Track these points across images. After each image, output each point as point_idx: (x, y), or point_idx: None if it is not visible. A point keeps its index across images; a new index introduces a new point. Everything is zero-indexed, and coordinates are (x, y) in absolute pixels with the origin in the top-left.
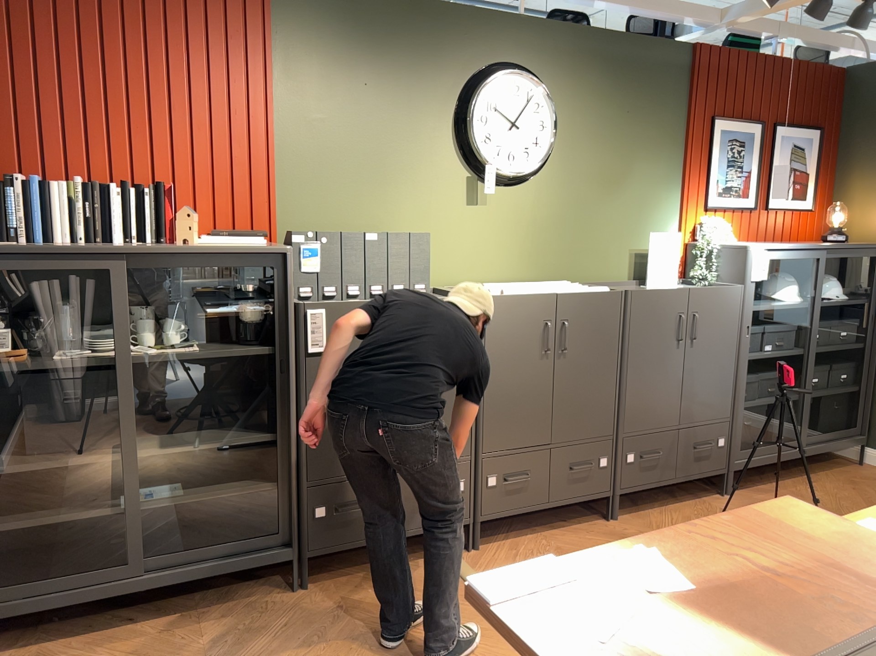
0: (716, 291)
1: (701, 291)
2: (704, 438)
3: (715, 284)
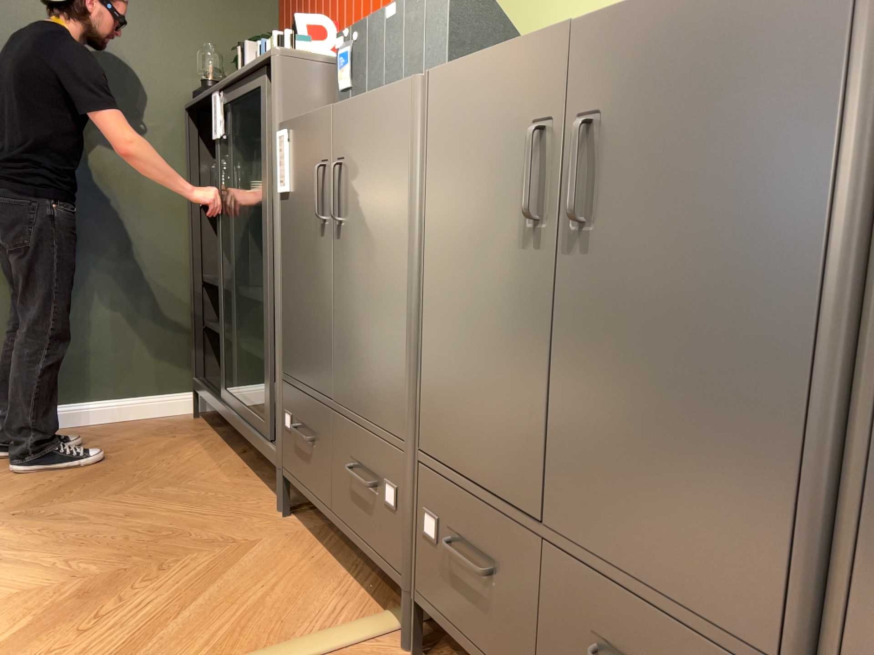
0: None
1: None
2: None
3: None
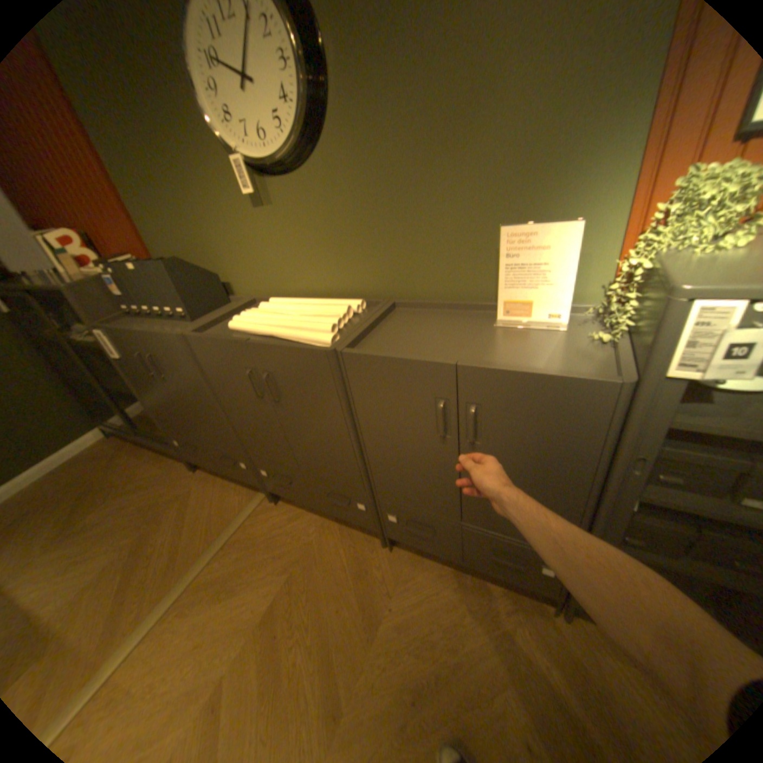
0: (527, 379)
1: (486, 374)
2: (509, 553)
3: (619, 345)
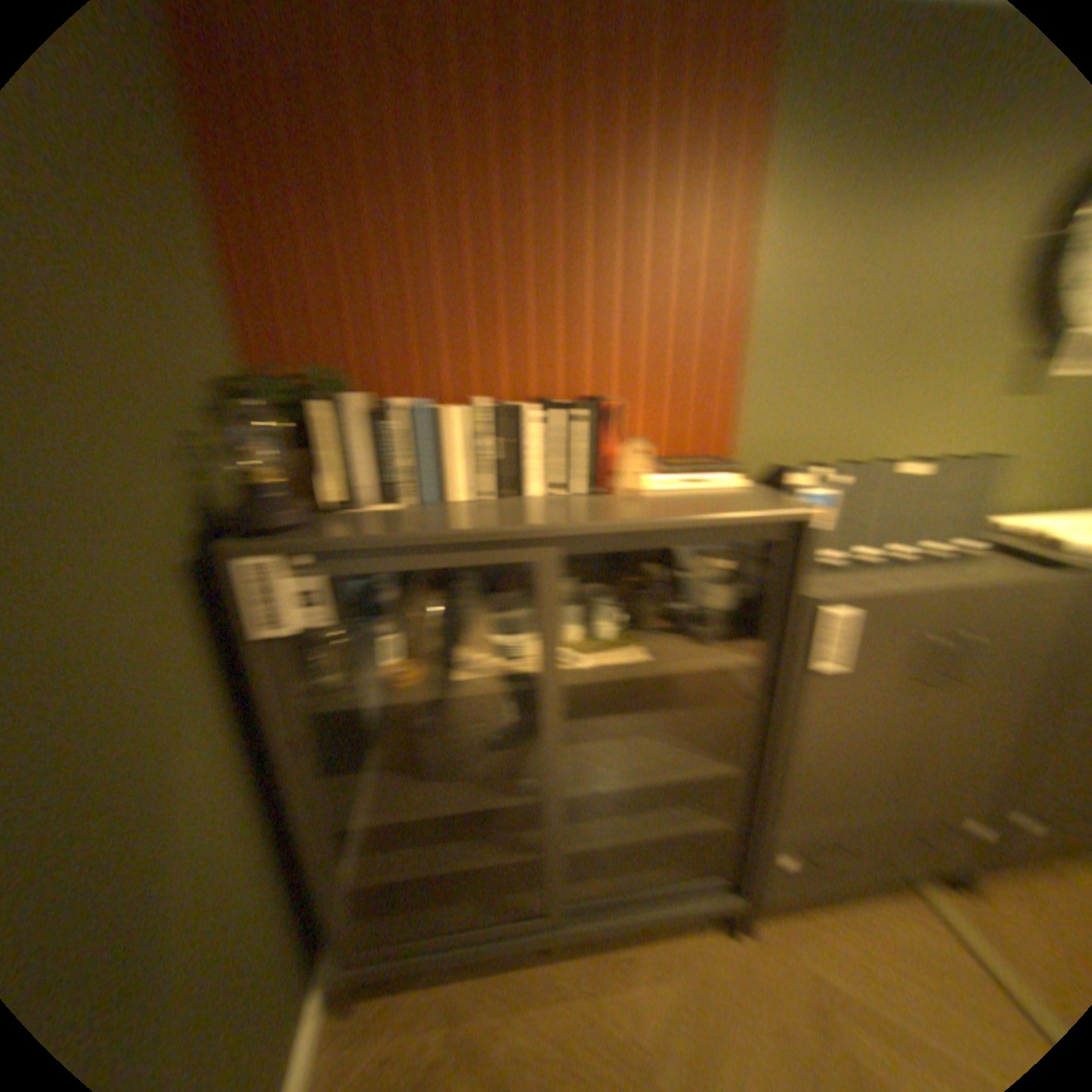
0: None
1: None
2: None
3: None
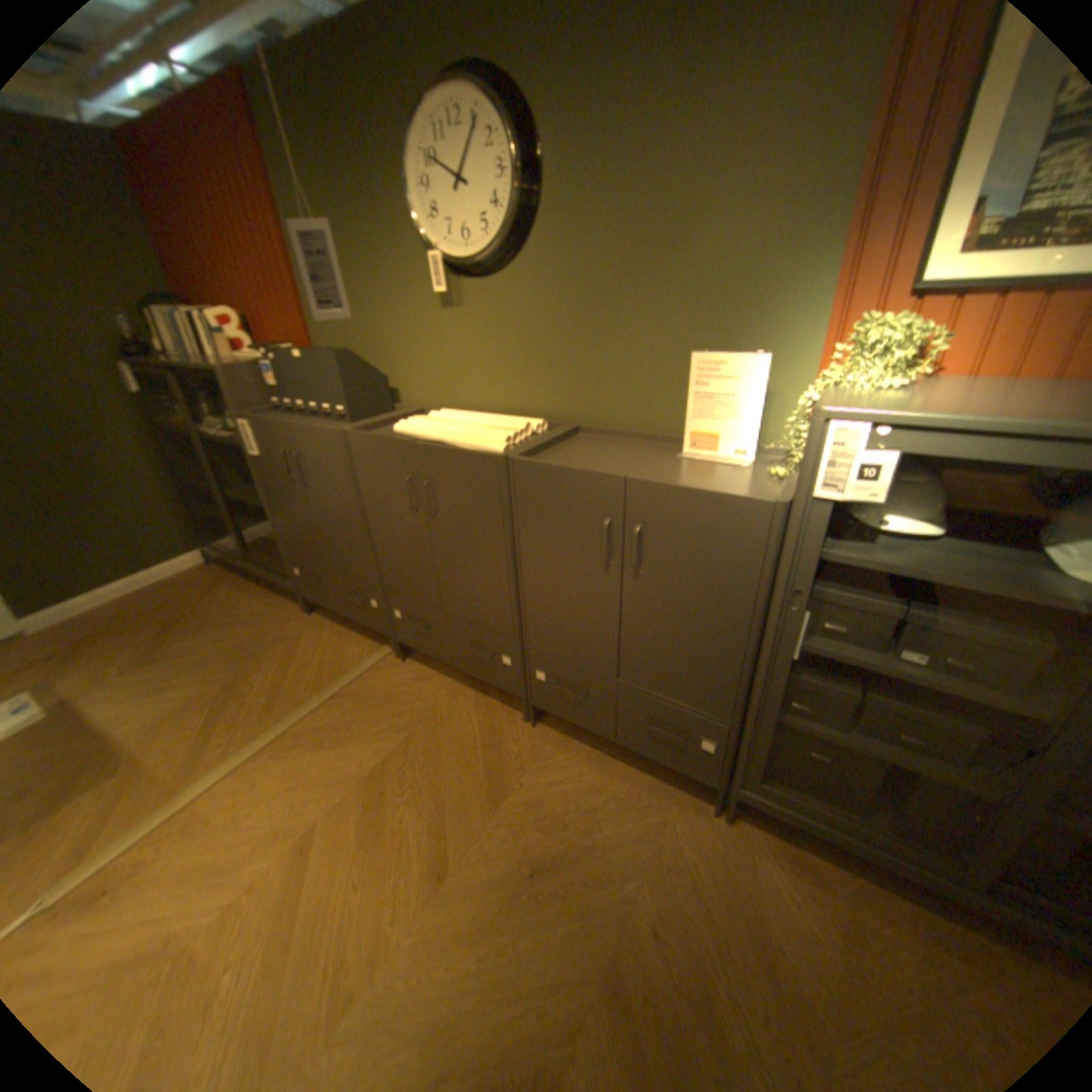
0: (692, 496)
1: (654, 489)
2: (667, 721)
3: (791, 479)
